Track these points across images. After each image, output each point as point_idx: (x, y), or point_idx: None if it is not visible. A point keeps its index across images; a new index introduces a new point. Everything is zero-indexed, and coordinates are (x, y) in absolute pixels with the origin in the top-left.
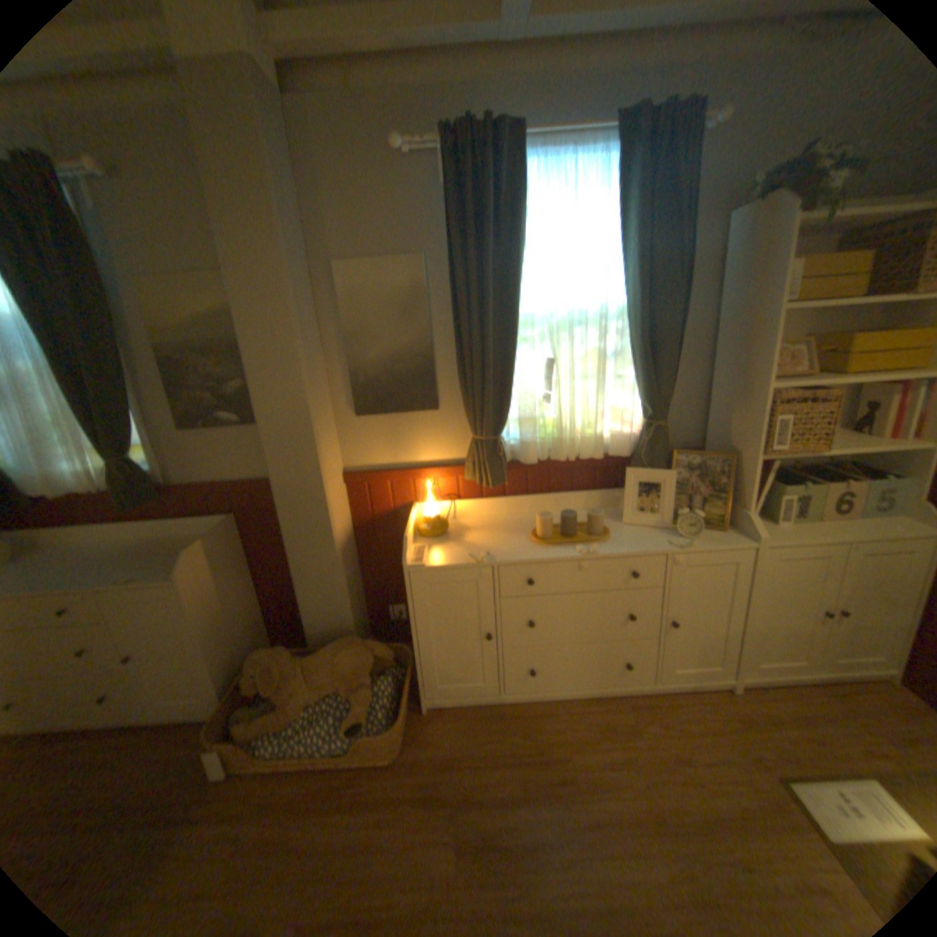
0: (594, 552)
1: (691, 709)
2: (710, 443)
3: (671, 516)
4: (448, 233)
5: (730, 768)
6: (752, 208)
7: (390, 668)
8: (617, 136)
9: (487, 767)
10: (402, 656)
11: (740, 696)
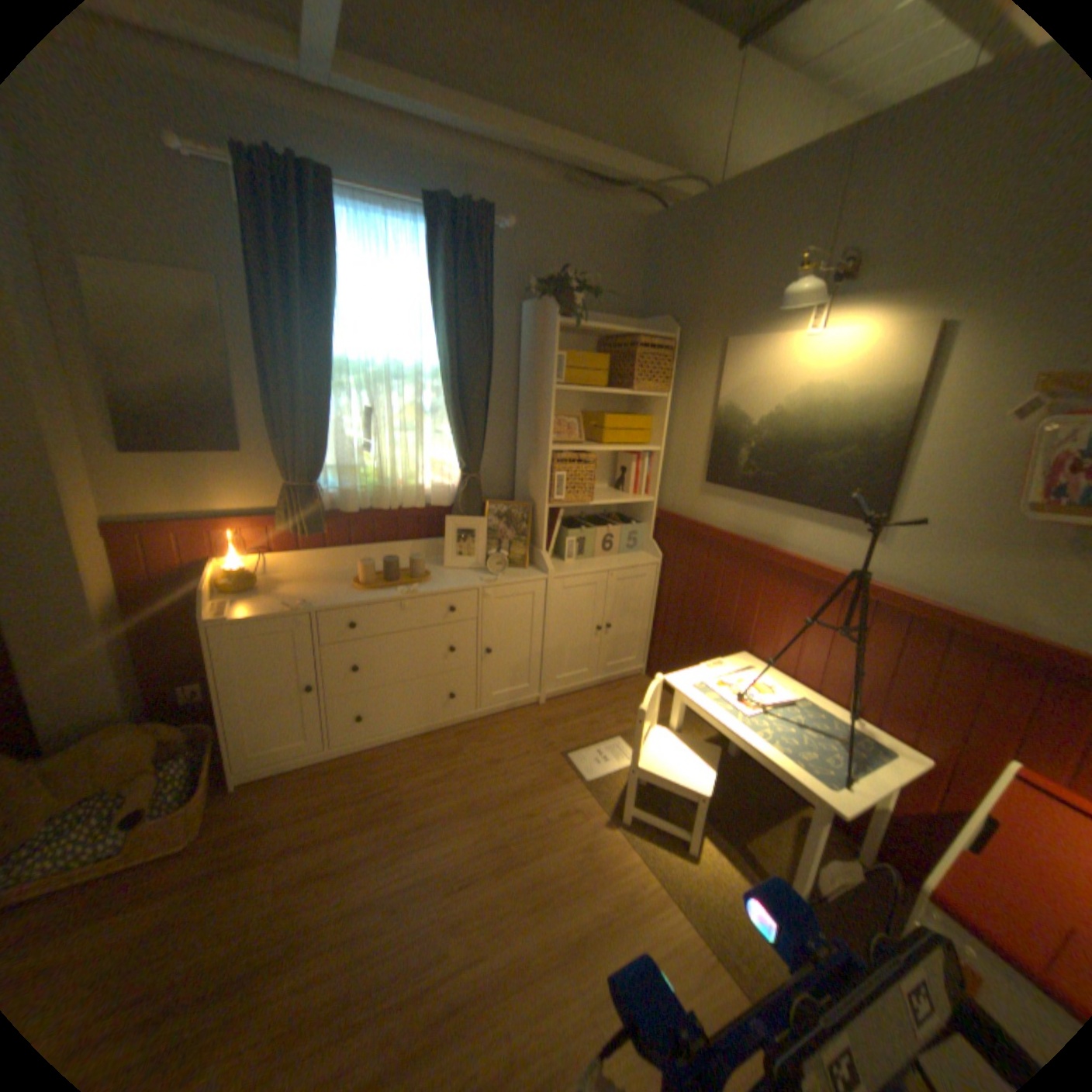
0: (413, 591)
1: (504, 724)
2: (517, 496)
3: (483, 558)
4: (247, 260)
5: (528, 756)
6: (534, 306)
7: (180, 753)
8: (424, 213)
9: (308, 818)
10: (197, 738)
11: (542, 706)
